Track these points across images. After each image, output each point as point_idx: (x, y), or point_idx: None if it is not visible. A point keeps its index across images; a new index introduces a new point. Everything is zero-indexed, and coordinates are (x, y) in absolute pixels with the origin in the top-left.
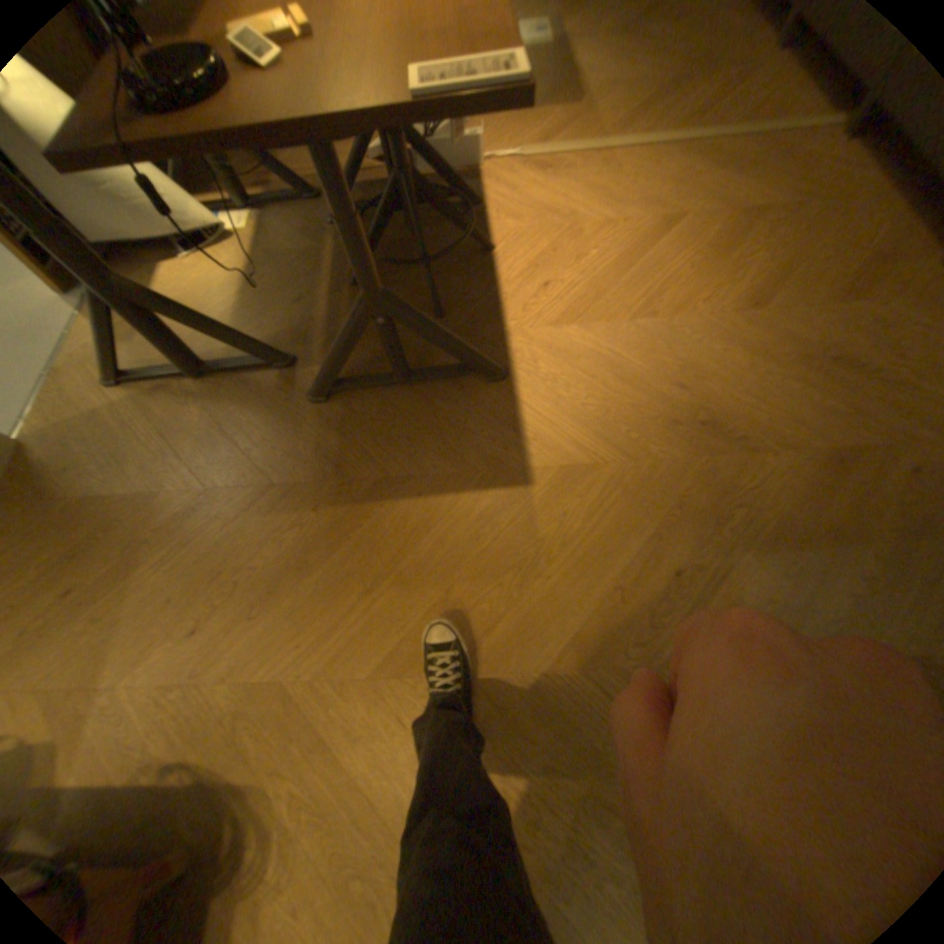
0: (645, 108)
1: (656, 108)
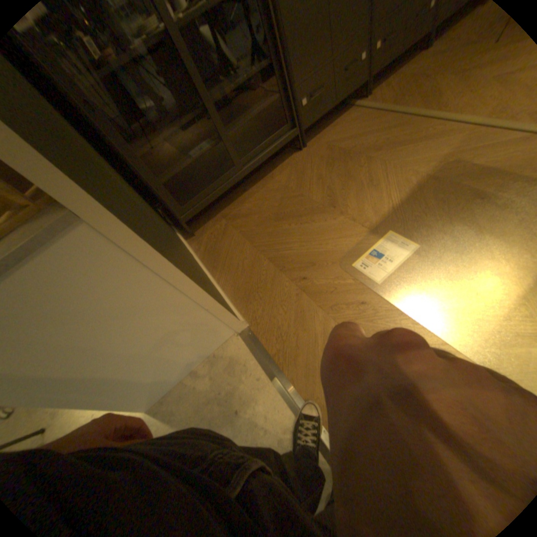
0: (422, 137)
1: (416, 135)
